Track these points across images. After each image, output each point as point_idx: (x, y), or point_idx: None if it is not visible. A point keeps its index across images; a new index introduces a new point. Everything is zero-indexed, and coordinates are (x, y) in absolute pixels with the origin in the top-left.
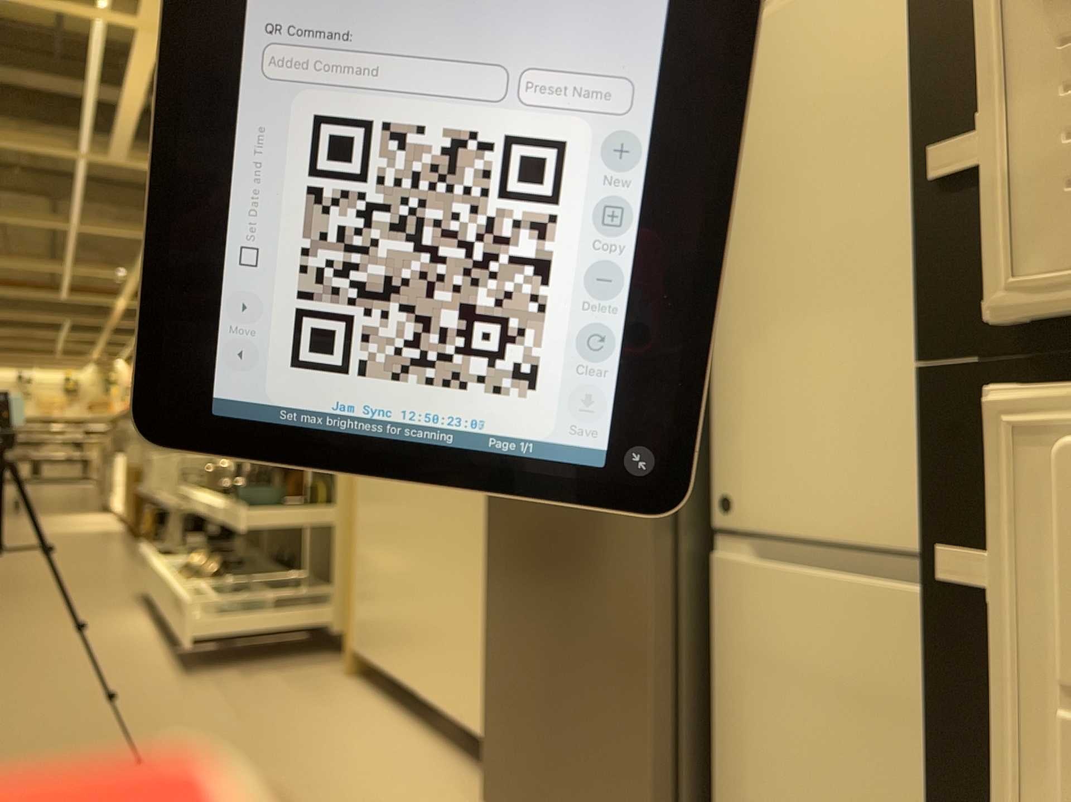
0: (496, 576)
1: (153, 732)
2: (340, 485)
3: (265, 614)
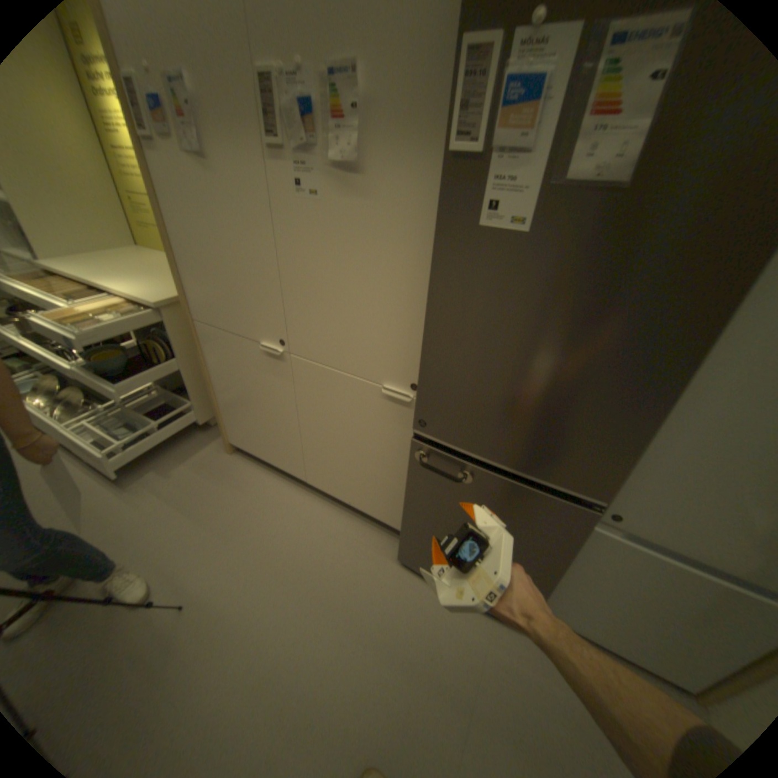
0: (419, 495)
1: (153, 560)
2: (177, 346)
3: (153, 431)
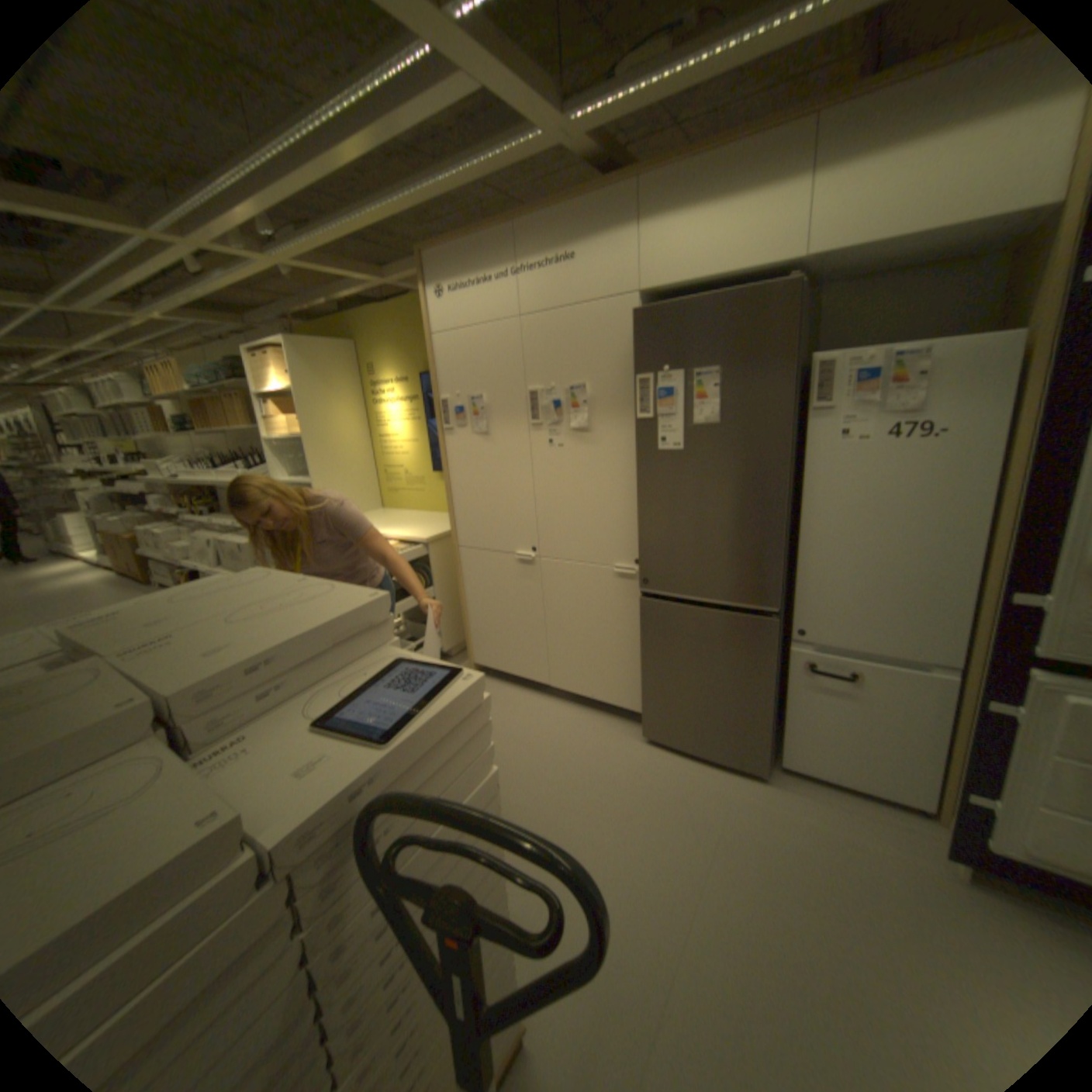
0: (652, 651)
1: None
2: (436, 576)
3: None
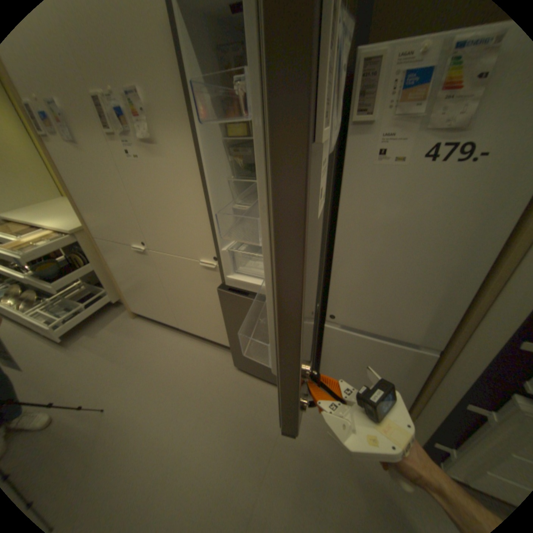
0: (231, 322)
1: (85, 386)
2: (89, 255)
3: (82, 310)
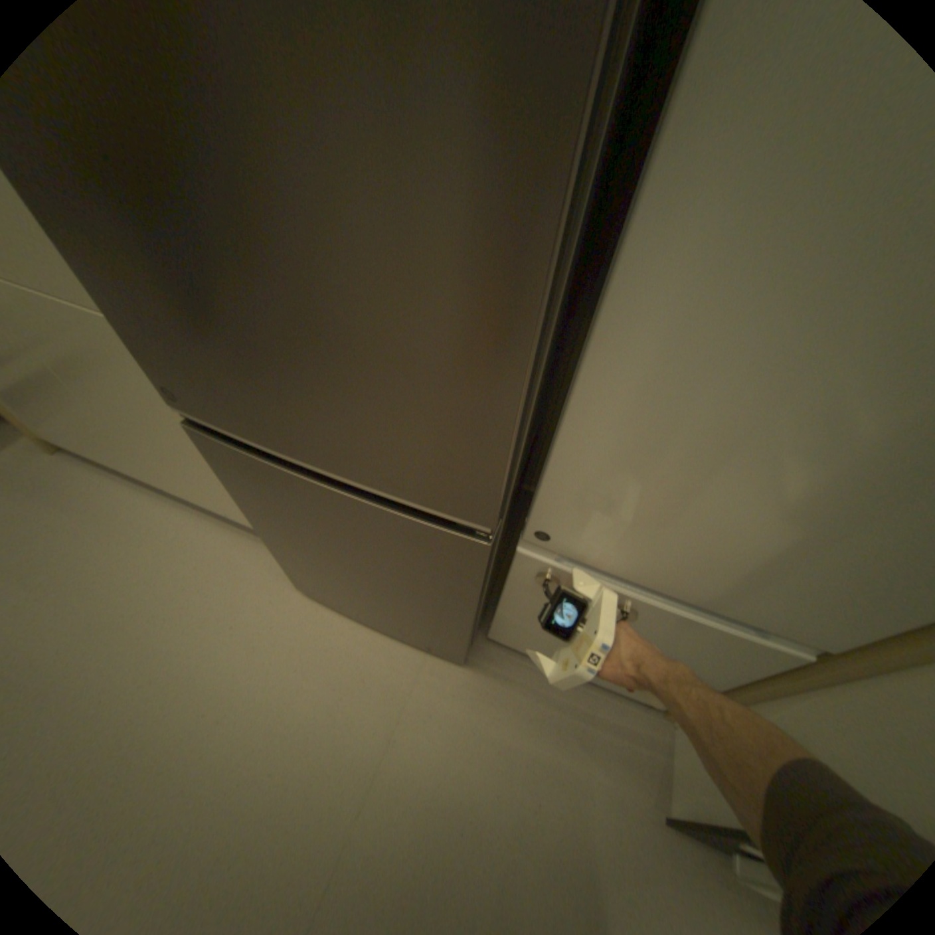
0: (257, 513)
1: None
2: None
3: None
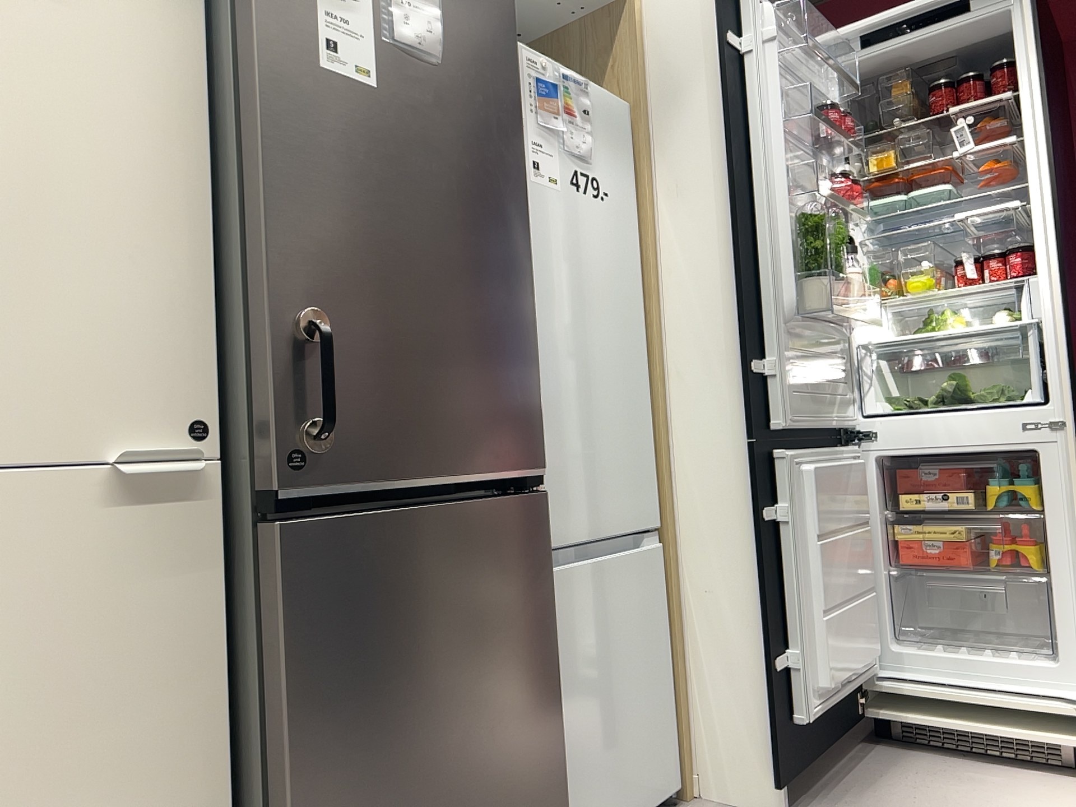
0: (320, 712)
1: None
2: None
3: None
